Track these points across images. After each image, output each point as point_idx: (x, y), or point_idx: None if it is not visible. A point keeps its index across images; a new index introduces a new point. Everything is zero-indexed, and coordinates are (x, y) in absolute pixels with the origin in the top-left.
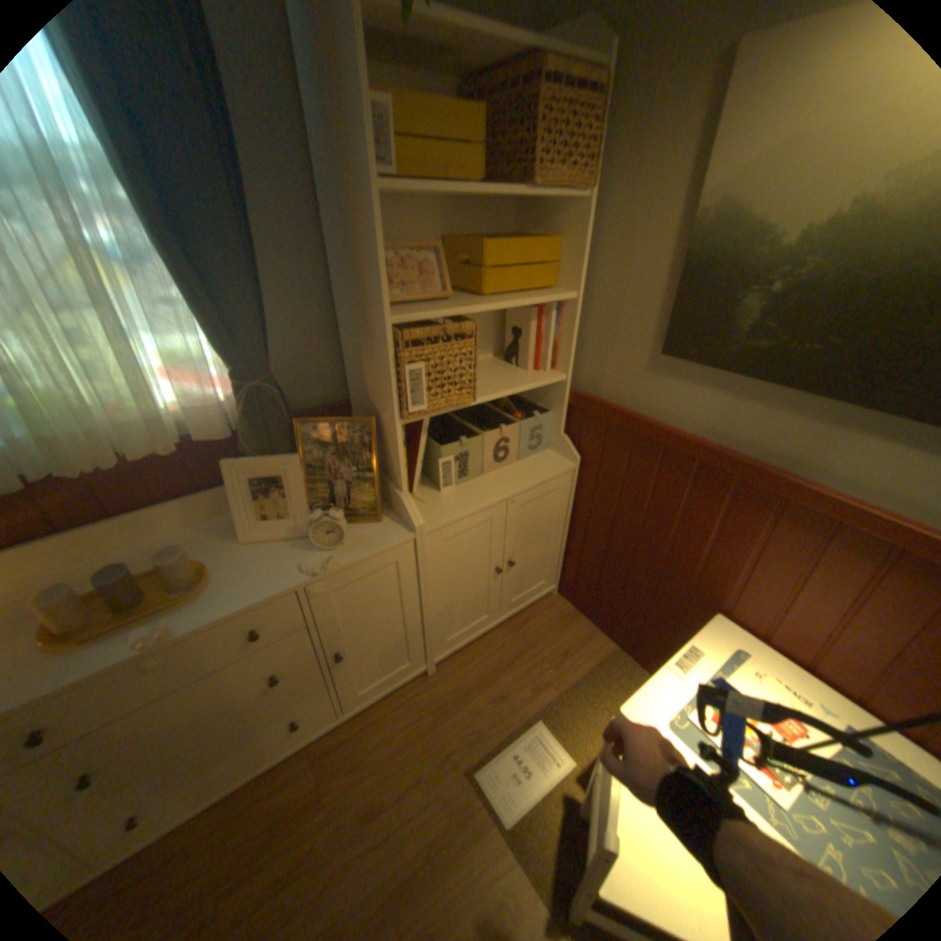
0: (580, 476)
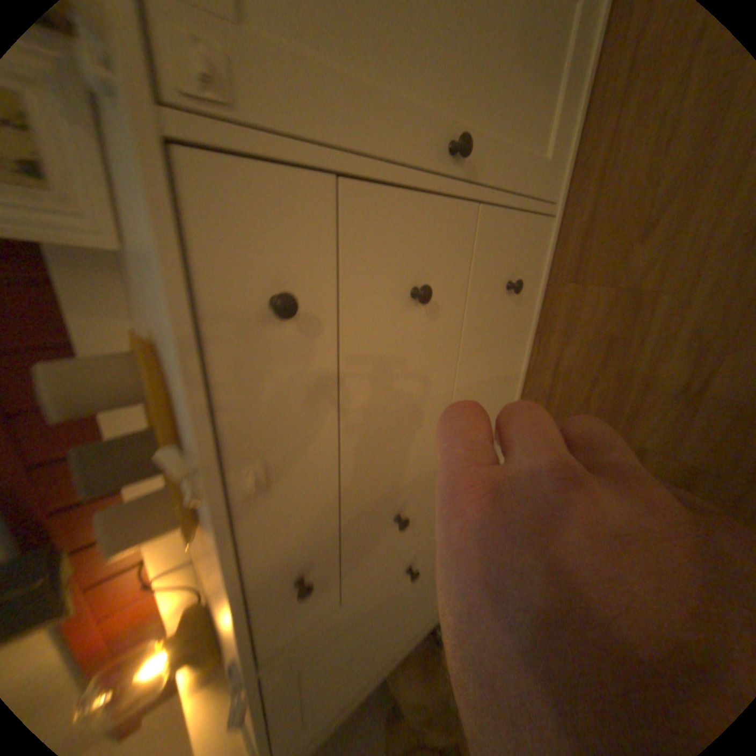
0: None
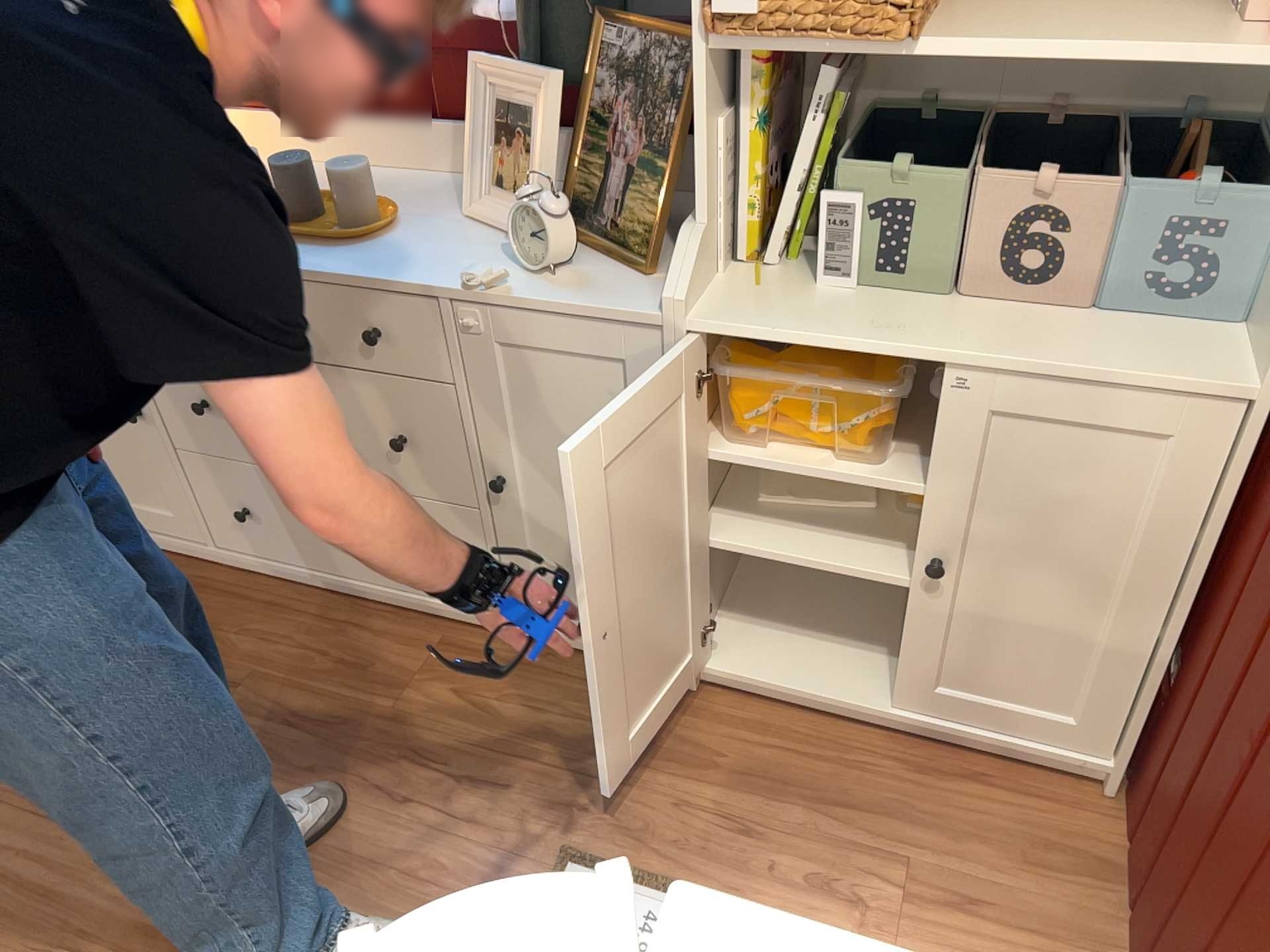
0: (1260, 441)
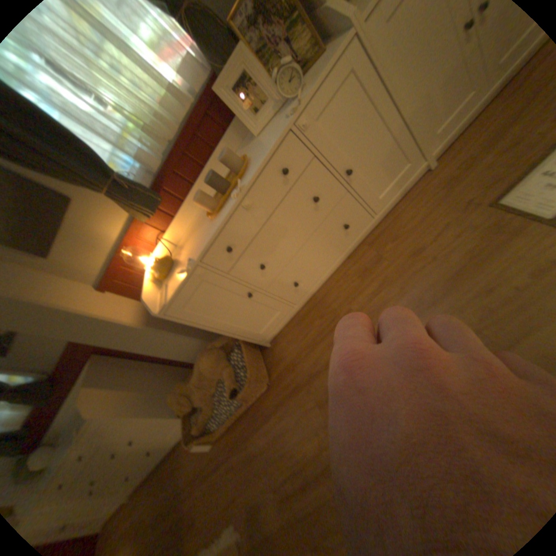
0: None
